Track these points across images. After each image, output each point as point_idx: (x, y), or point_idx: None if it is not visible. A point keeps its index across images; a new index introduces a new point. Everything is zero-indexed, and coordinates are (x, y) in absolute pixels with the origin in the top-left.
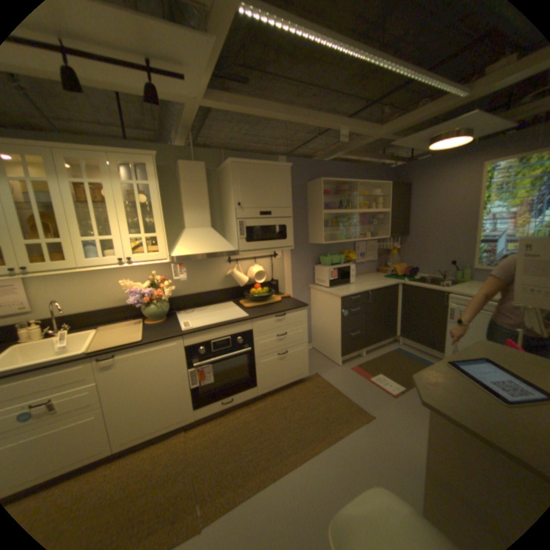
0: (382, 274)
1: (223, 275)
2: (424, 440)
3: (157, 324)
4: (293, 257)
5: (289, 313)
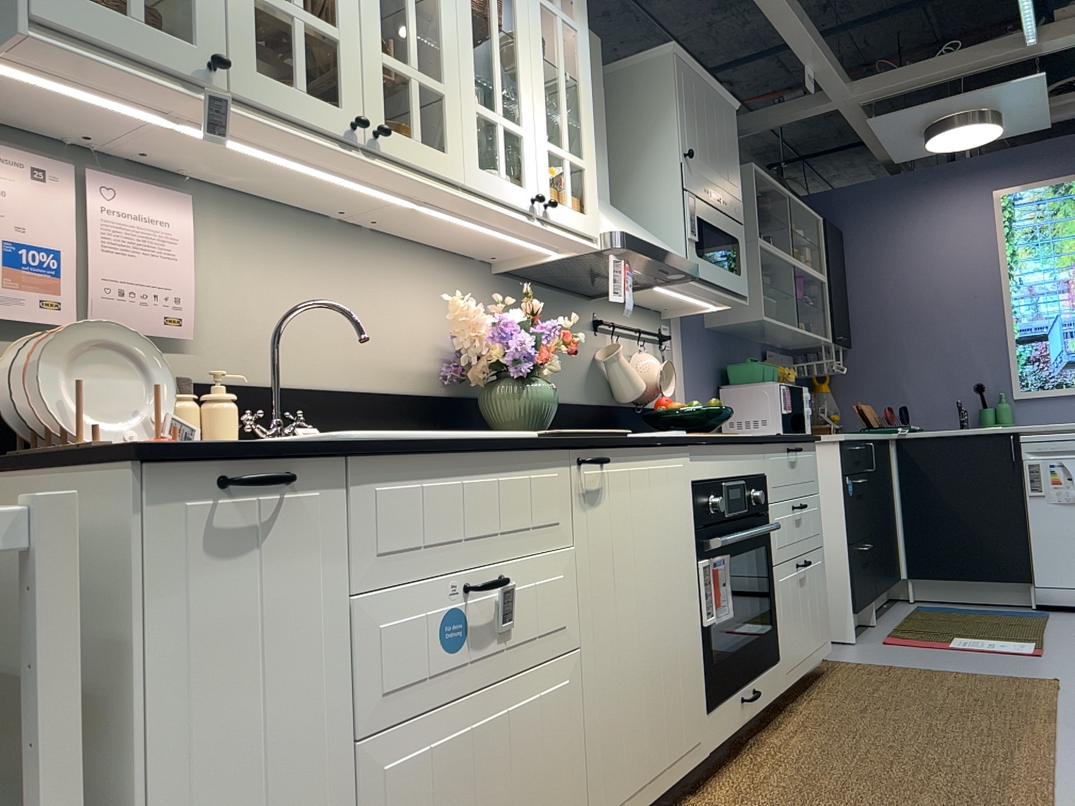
0: None
1: (587, 363)
2: None
3: None
4: (688, 356)
5: (801, 448)
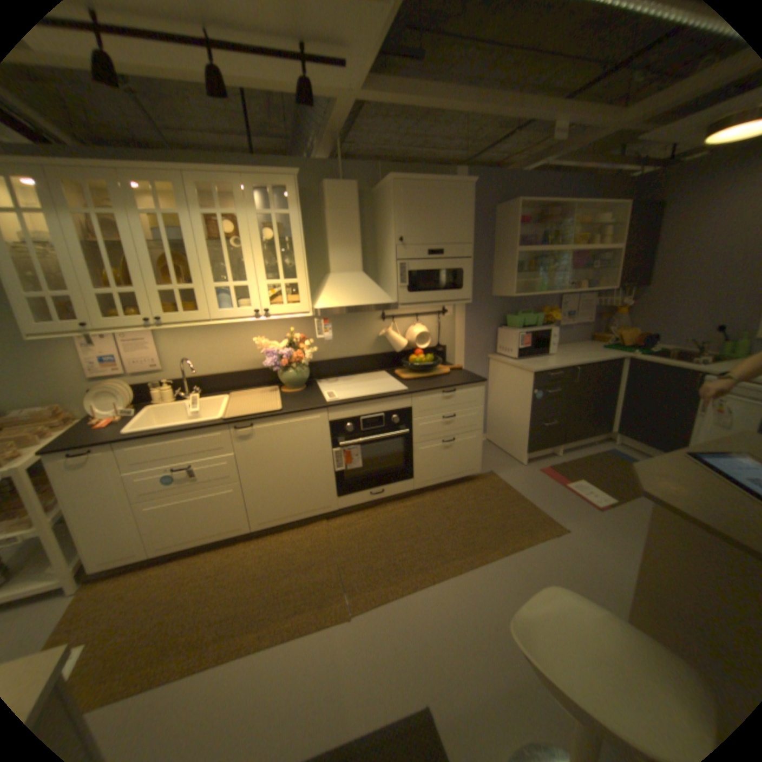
0: (599, 344)
1: (374, 336)
2: (638, 565)
3: (295, 393)
4: (468, 315)
5: (460, 389)
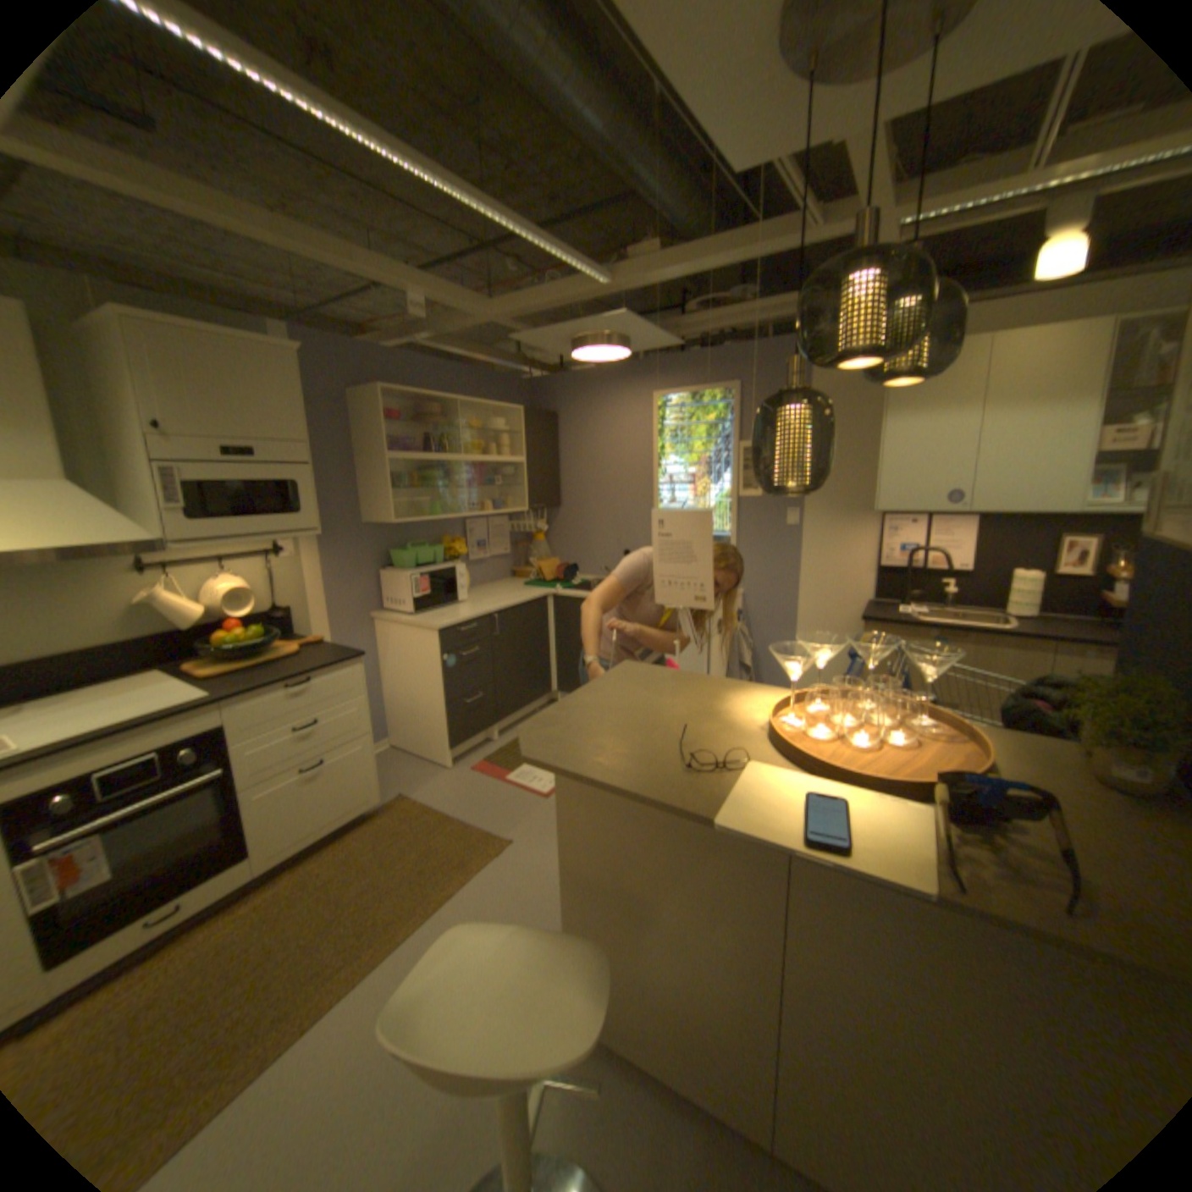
0: (521, 581)
1: (120, 605)
2: None
3: None
4: (326, 554)
5: (319, 675)
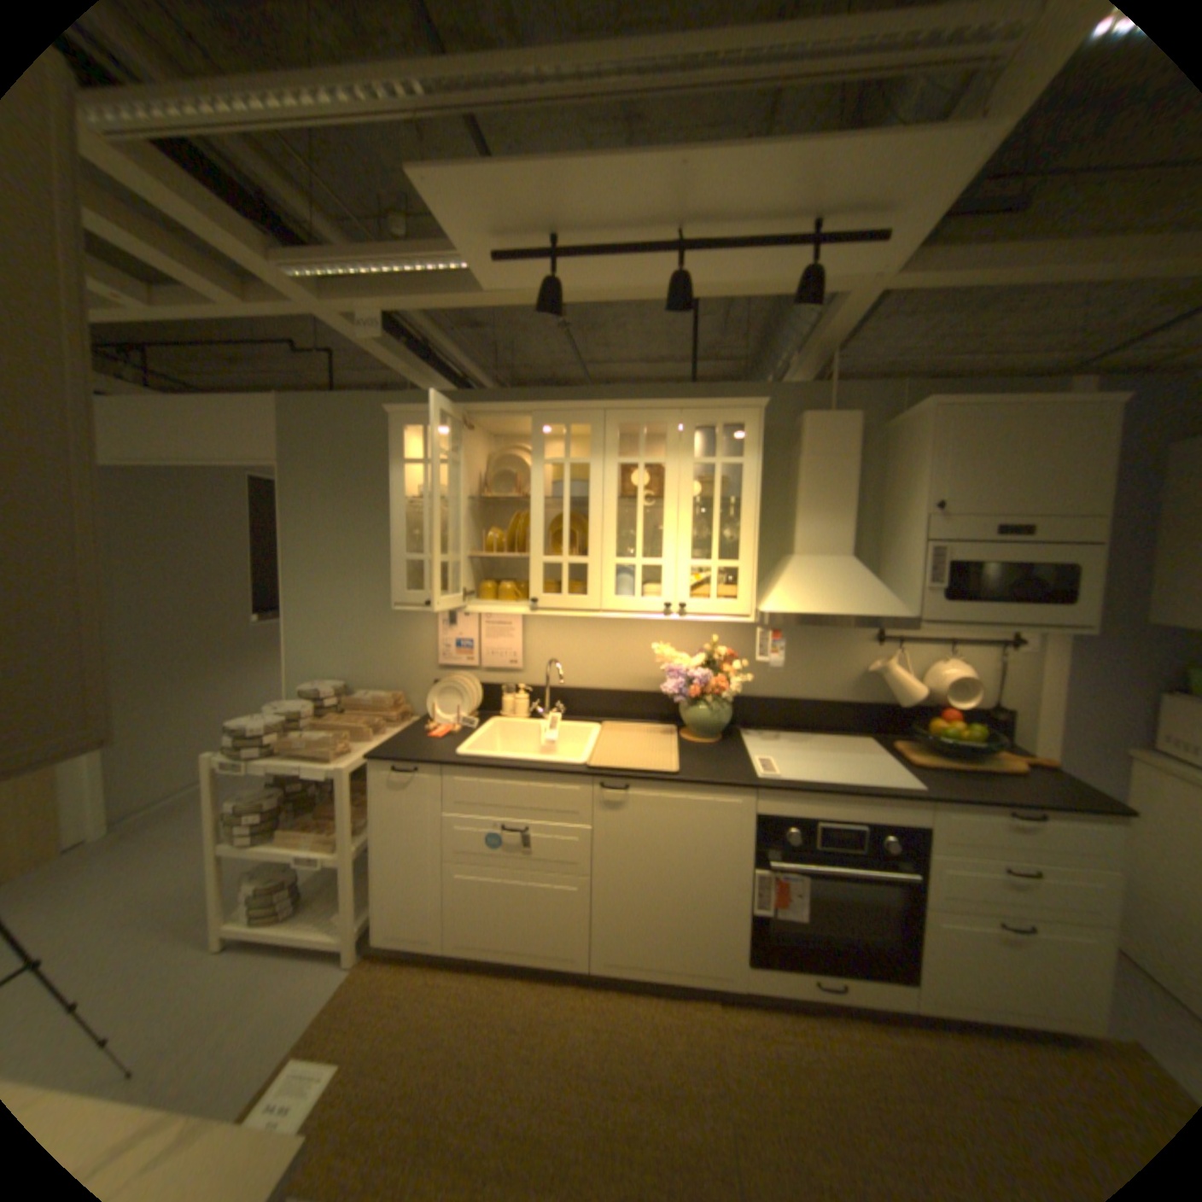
0: None
1: (857, 669)
2: None
3: (702, 746)
4: (1080, 657)
5: (1059, 818)
